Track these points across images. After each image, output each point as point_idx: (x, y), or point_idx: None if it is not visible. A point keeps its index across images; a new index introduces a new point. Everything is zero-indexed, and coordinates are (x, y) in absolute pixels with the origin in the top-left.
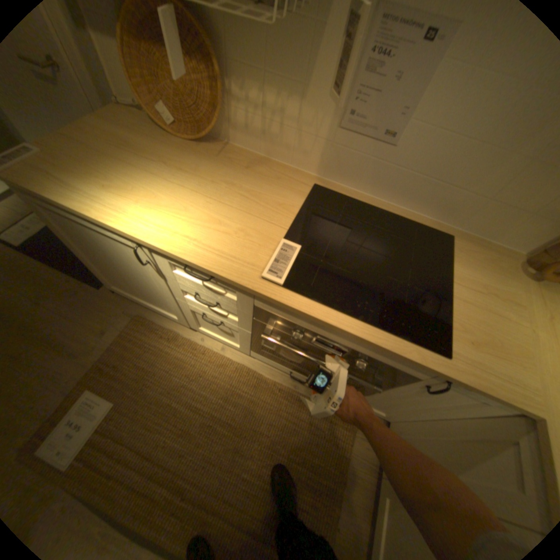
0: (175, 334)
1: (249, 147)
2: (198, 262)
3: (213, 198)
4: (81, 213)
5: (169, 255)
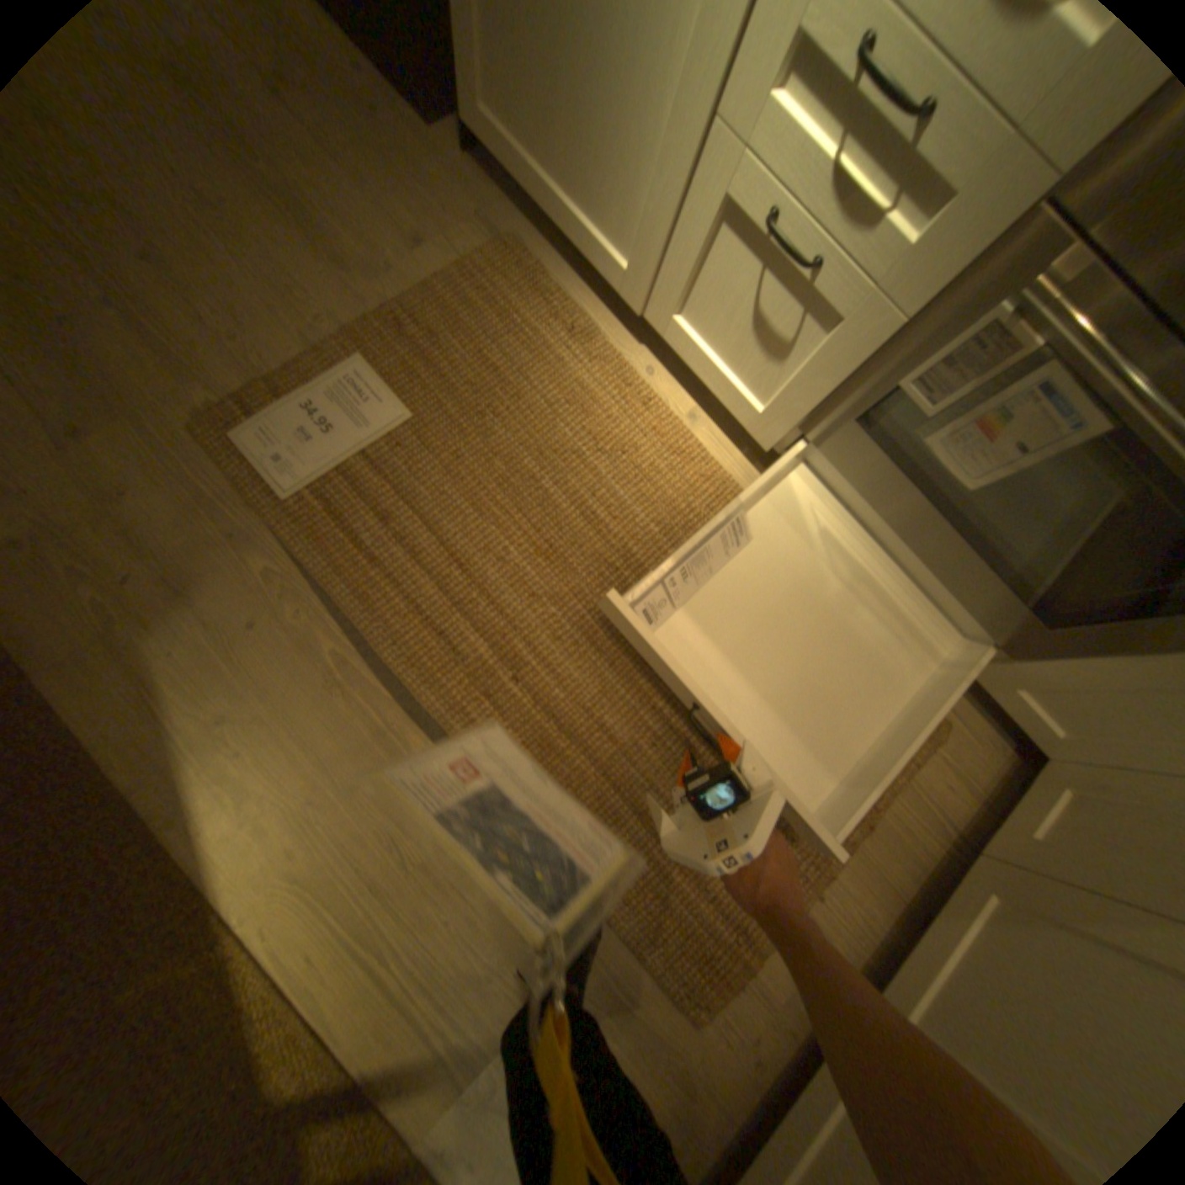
0: (592, 326)
1: None
2: None
3: None
4: None
5: None
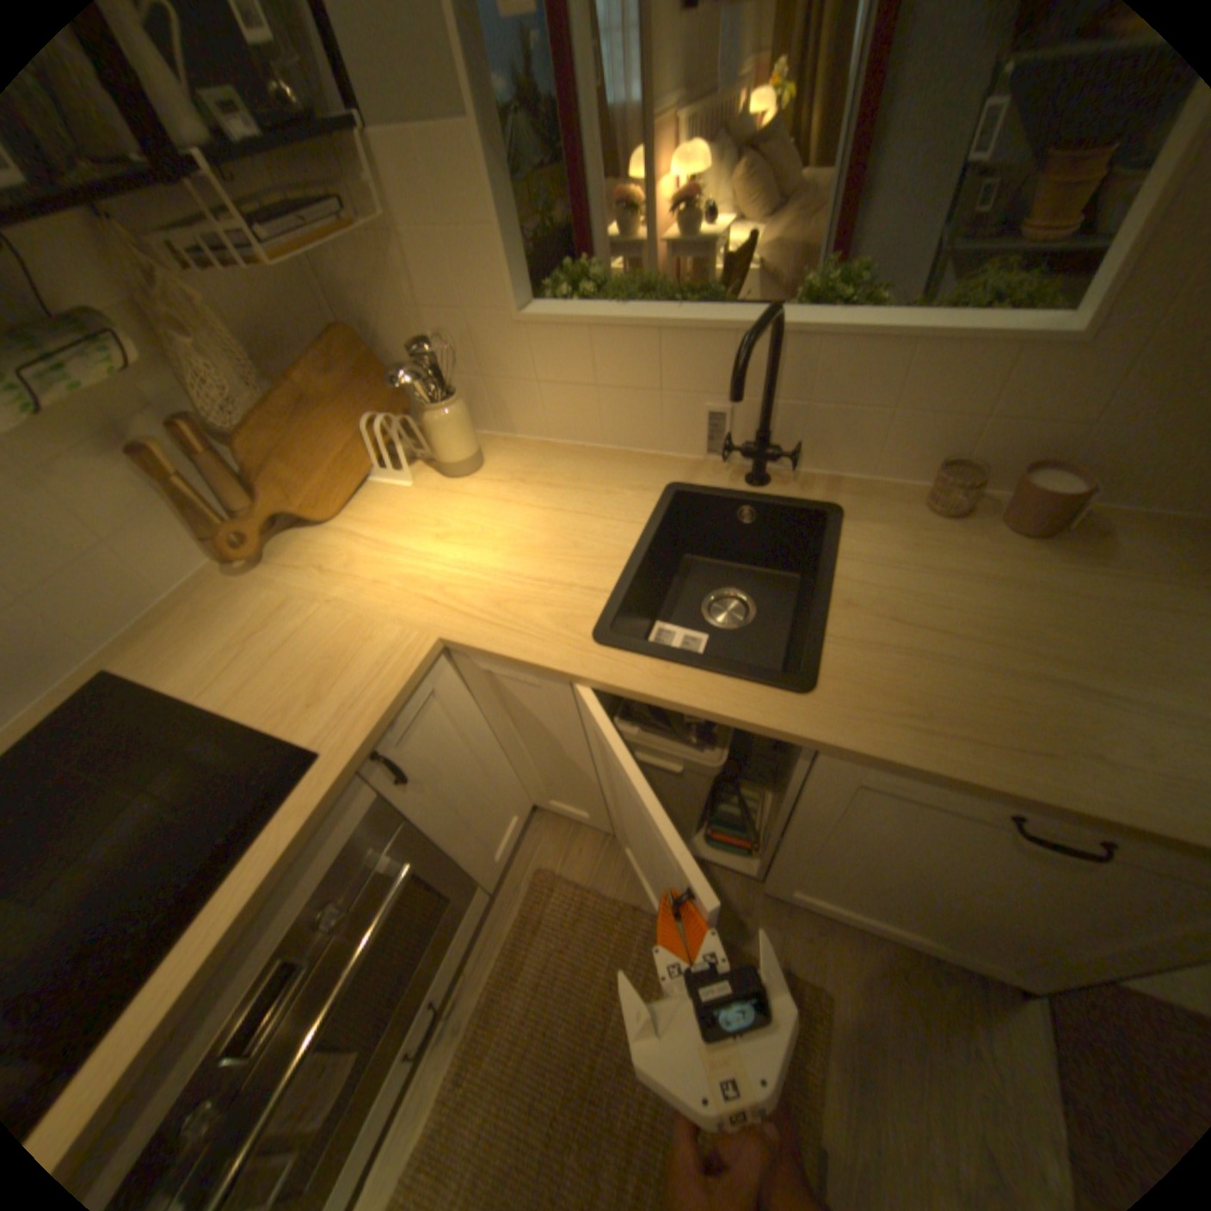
0: None
1: None
2: None
3: None
4: None
5: None
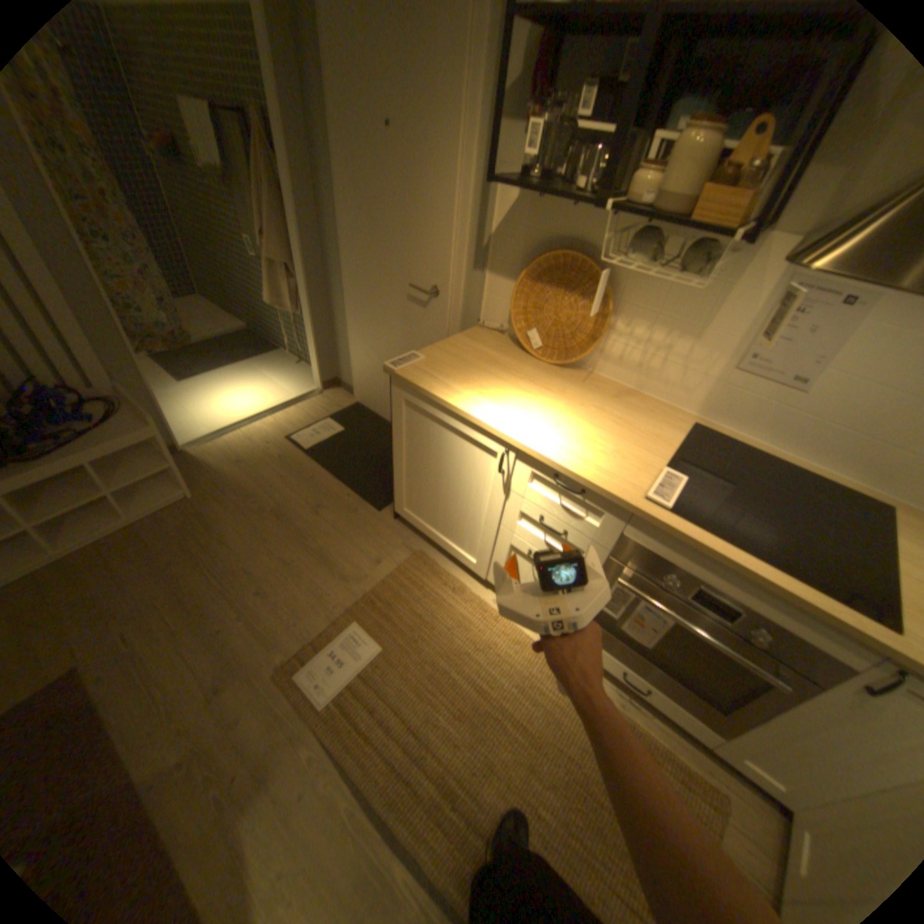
0: (462, 585)
1: (618, 378)
2: (578, 471)
3: (585, 419)
4: (460, 413)
5: (543, 462)
